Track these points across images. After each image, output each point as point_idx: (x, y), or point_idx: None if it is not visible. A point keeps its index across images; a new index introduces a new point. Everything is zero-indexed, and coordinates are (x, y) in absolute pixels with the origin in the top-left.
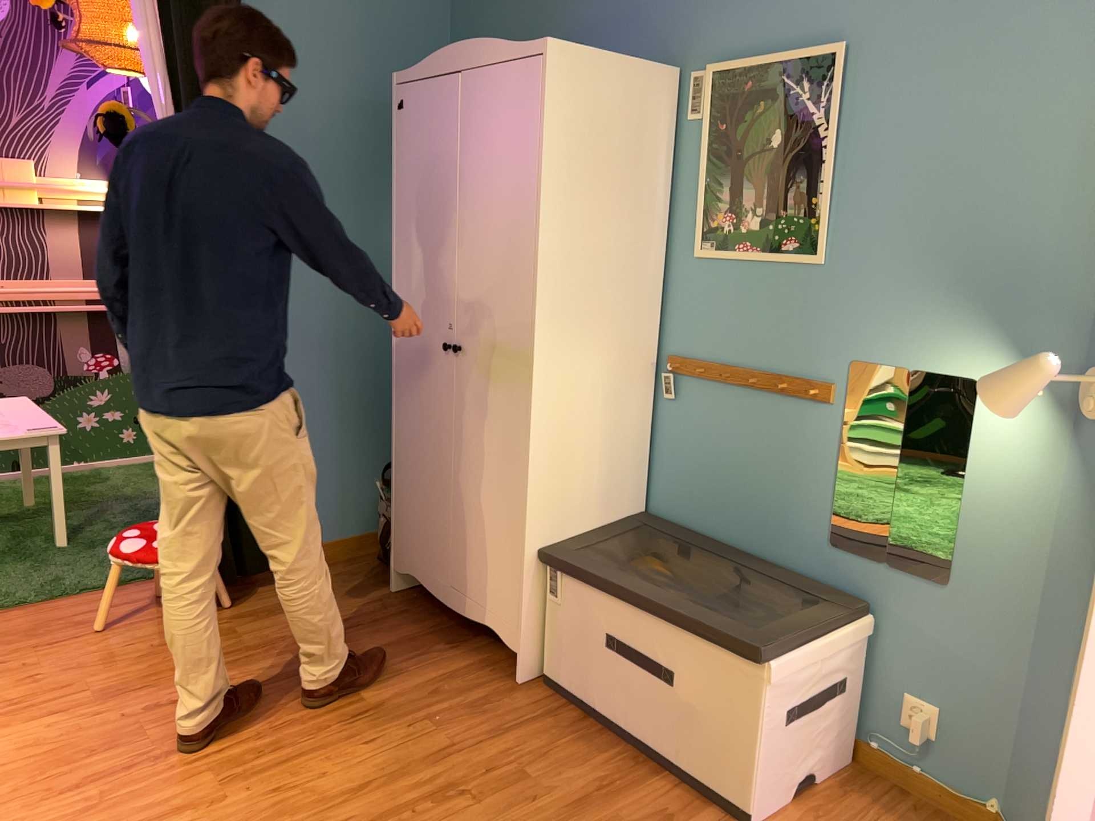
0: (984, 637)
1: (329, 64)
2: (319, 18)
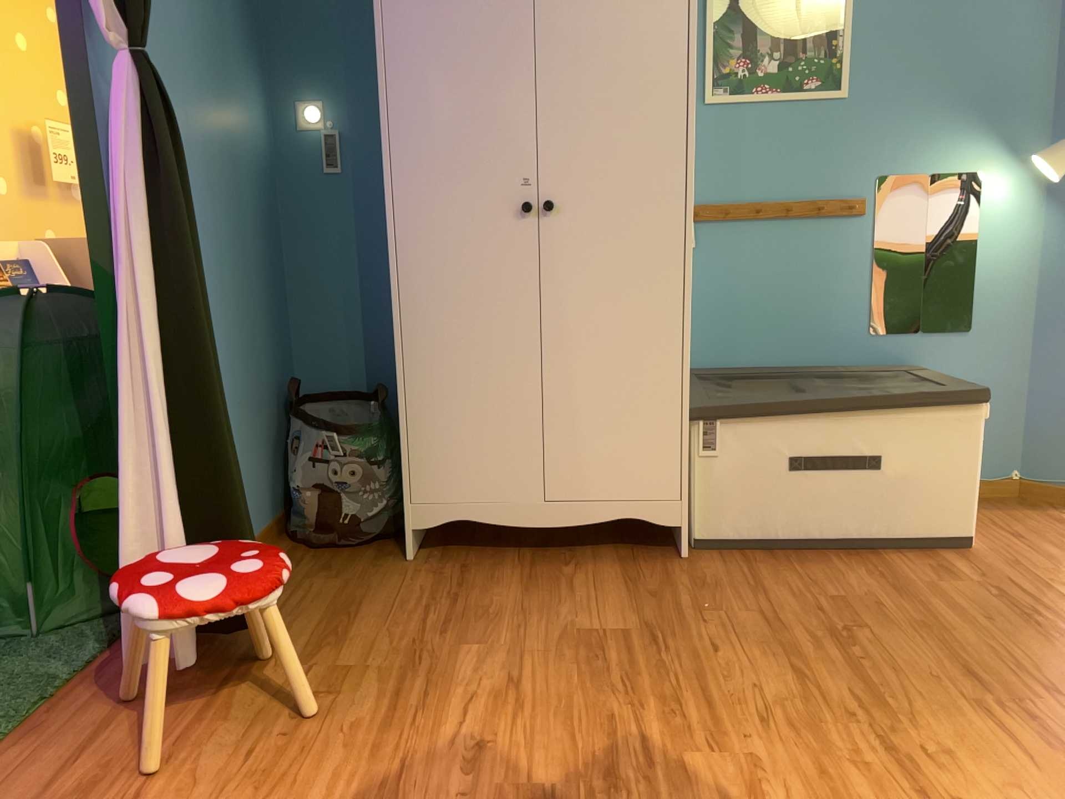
0: (999, 359)
1: None
2: None
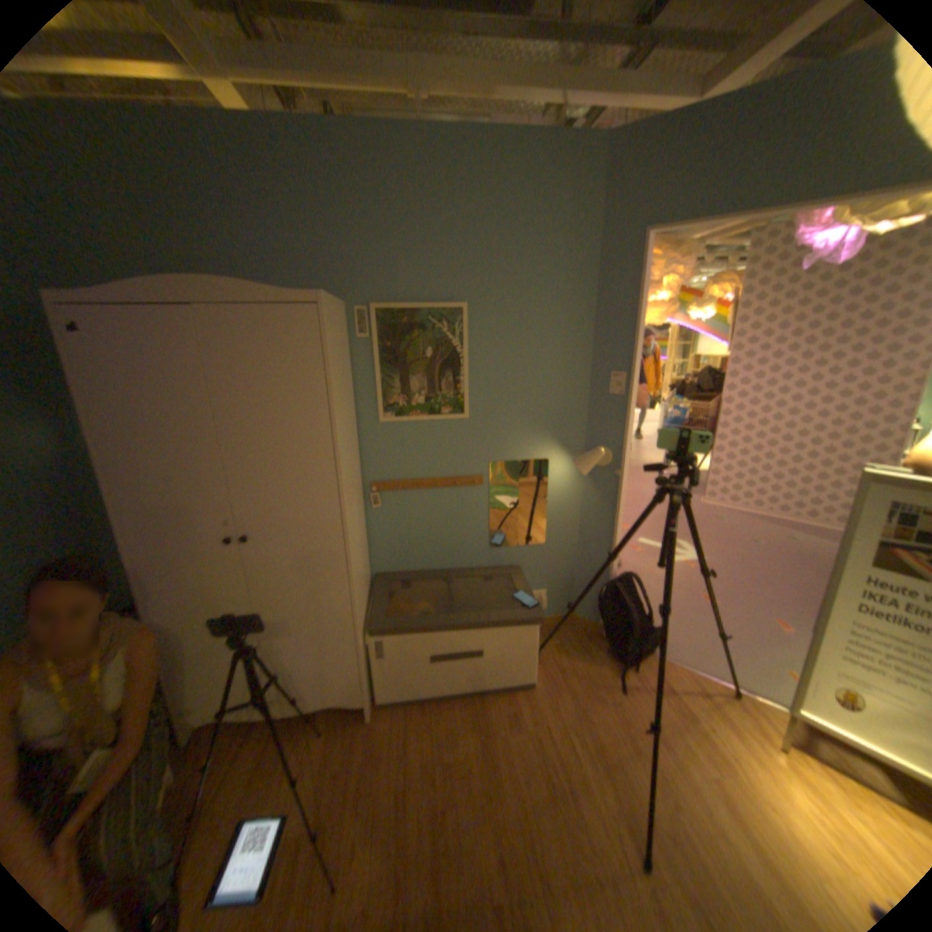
0: (560, 557)
1: None
2: None
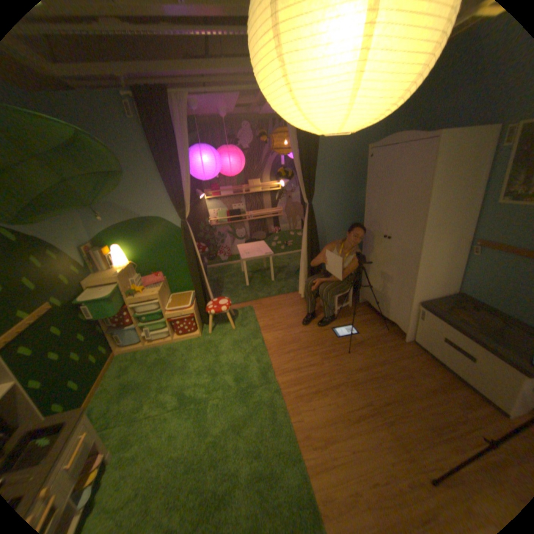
0: None
1: (343, 142)
2: None
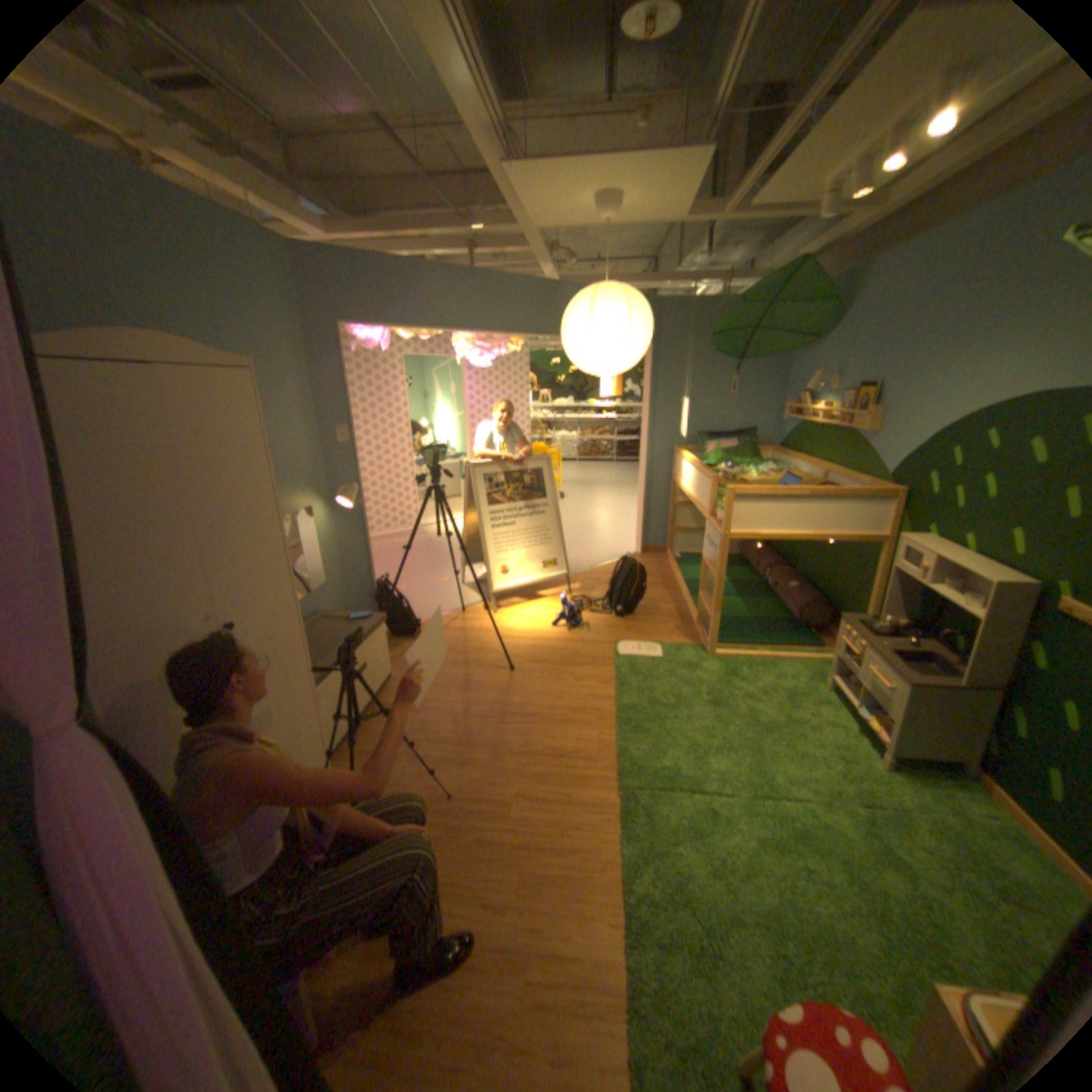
0: (335, 590)
1: None
2: None
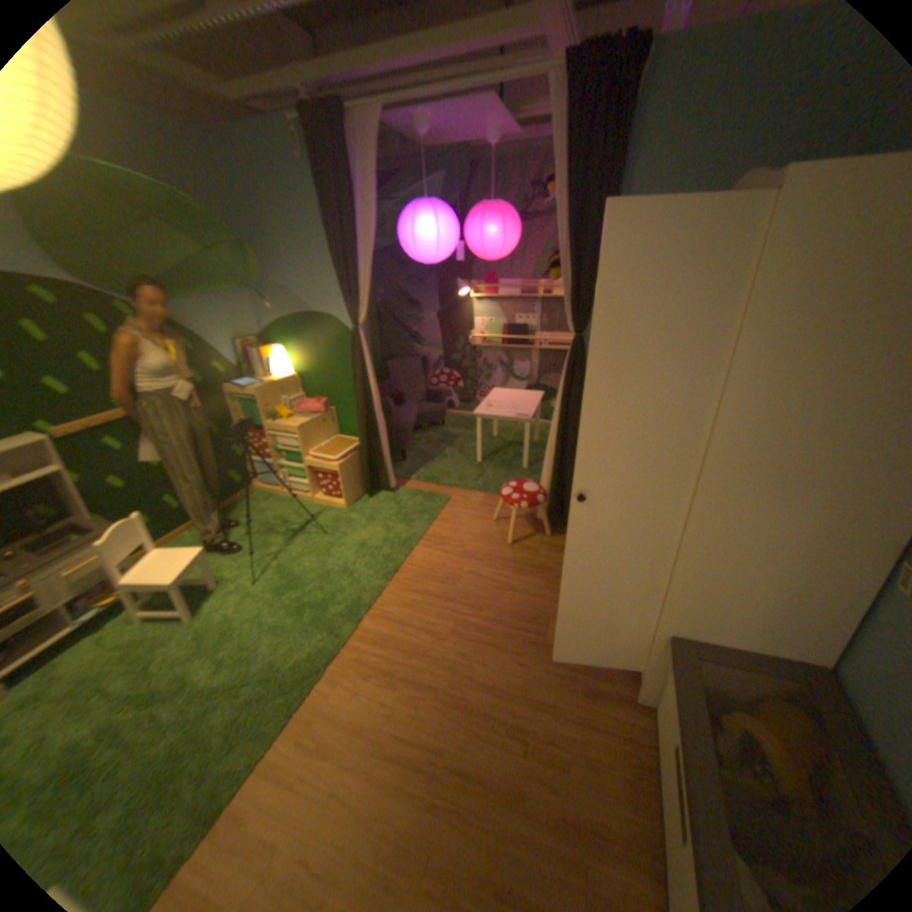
0: None
1: None
2: (700, 158)
